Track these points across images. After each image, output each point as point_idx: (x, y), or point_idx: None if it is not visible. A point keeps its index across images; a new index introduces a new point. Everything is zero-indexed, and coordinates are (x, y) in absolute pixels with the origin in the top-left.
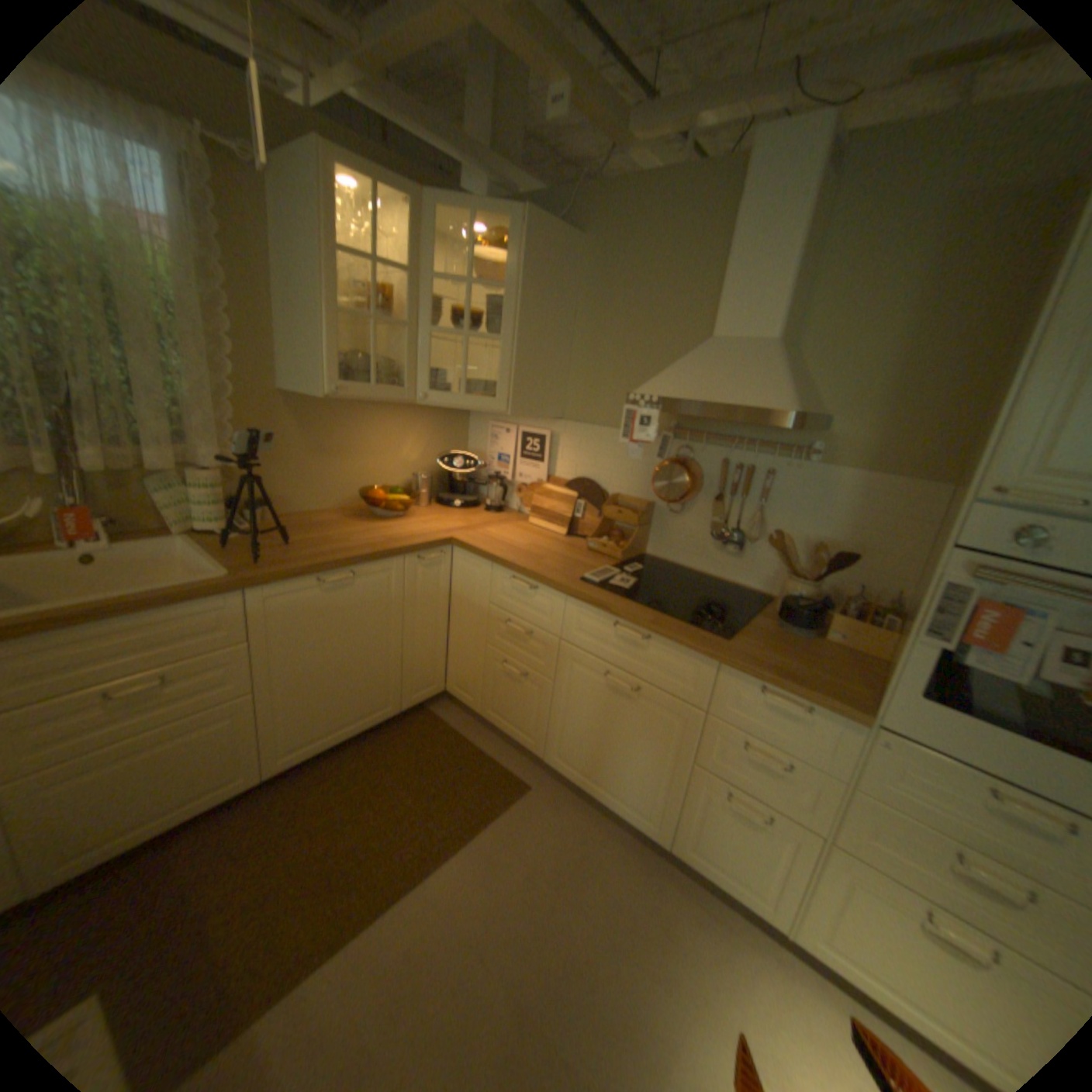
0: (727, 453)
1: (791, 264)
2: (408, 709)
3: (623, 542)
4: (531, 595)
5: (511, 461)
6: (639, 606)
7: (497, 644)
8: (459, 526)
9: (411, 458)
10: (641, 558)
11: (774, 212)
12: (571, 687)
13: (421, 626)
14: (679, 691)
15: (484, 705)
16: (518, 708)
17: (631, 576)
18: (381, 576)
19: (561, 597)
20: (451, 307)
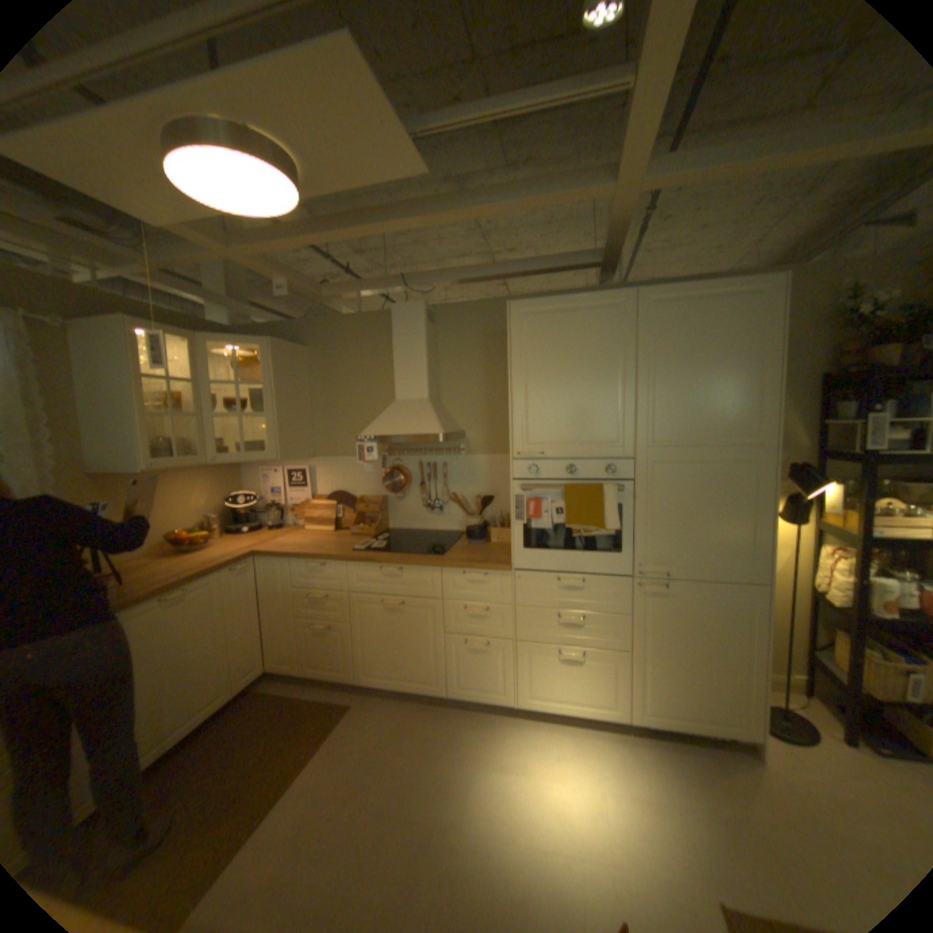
0: (420, 459)
1: (423, 365)
2: (237, 695)
3: (373, 525)
4: (321, 572)
5: (282, 491)
6: (391, 555)
7: (302, 616)
8: (253, 544)
9: (199, 505)
10: (387, 532)
11: (409, 343)
12: (362, 622)
13: (238, 624)
14: (424, 595)
15: (300, 668)
16: (327, 656)
17: (383, 542)
18: (204, 590)
19: (343, 566)
20: (222, 399)
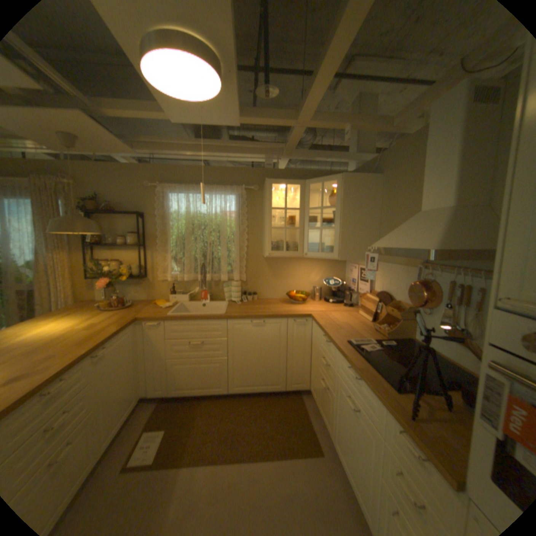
0: (455, 278)
1: (455, 164)
2: (289, 391)
3: (395, 329)
4: (329, 345)
5: (356, 281)
6: (364, 361)
7: (321, 369)
8: (321, 310)
9: (315, 279)
10: (411, 341)
11: (443, 140)
12: (340, 401)
13: (295, 352)
14: (373, 420)
15: (318, 402)
16: (326, 407)
17: (383, 347)
18: (276, 324)
19: (336, 349)
20: (323, 218)
